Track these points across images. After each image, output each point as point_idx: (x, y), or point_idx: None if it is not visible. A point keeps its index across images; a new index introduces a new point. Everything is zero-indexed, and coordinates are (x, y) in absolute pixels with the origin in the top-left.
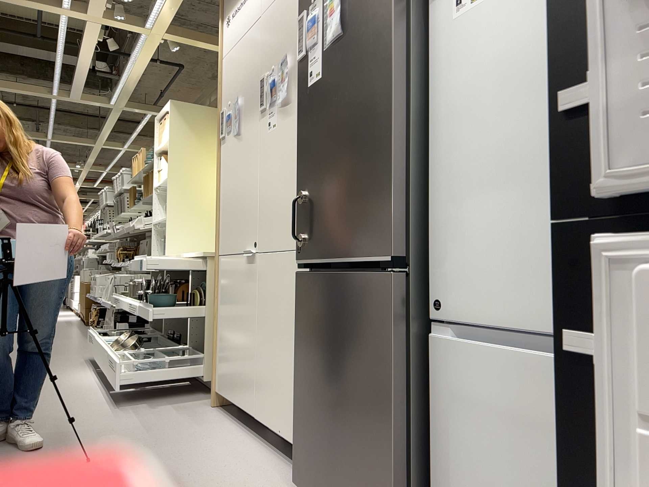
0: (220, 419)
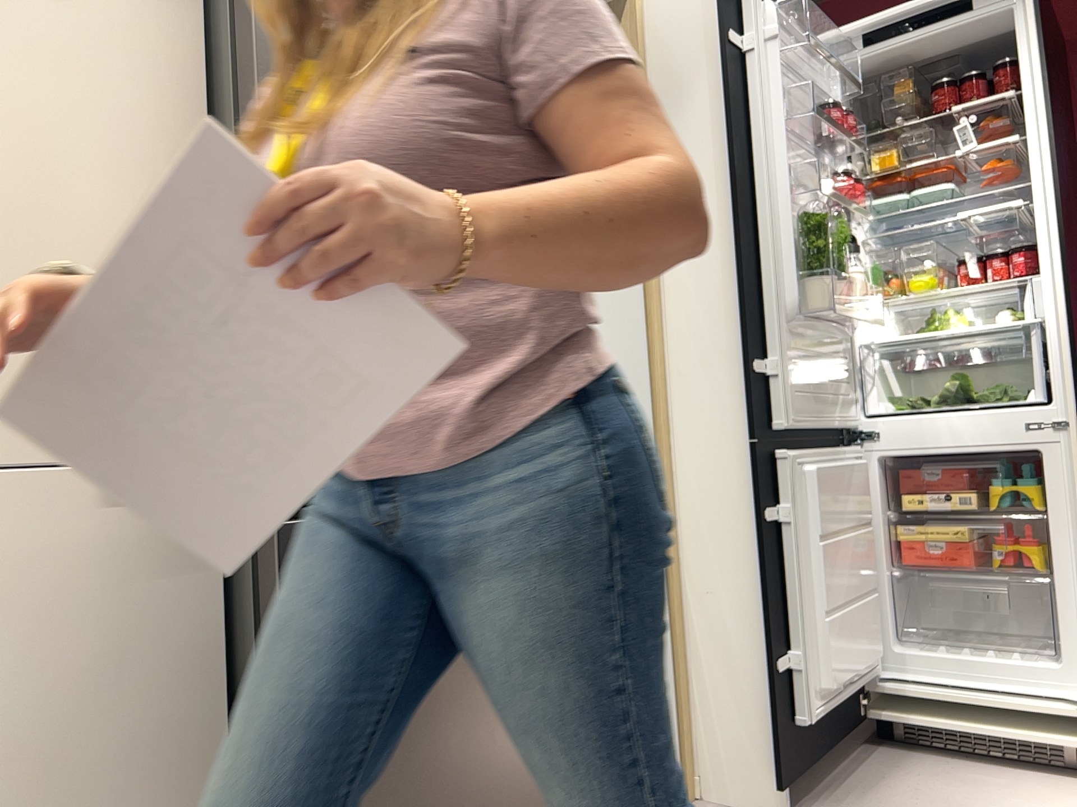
0: None
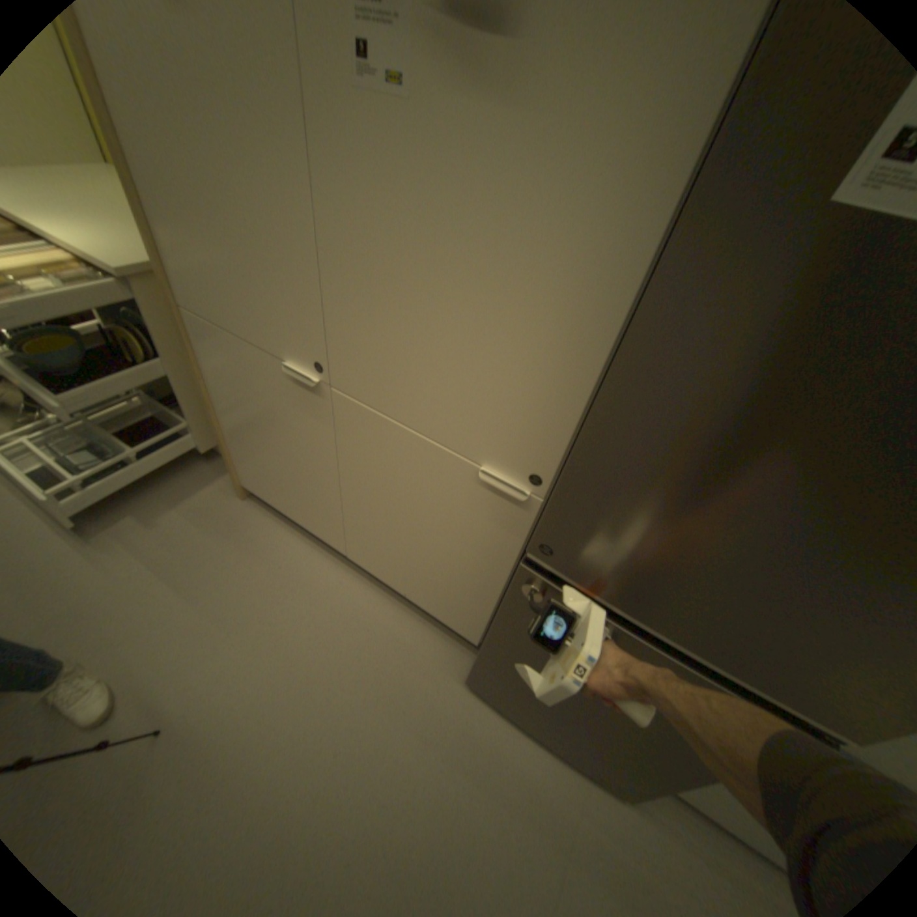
0: (275, 532)
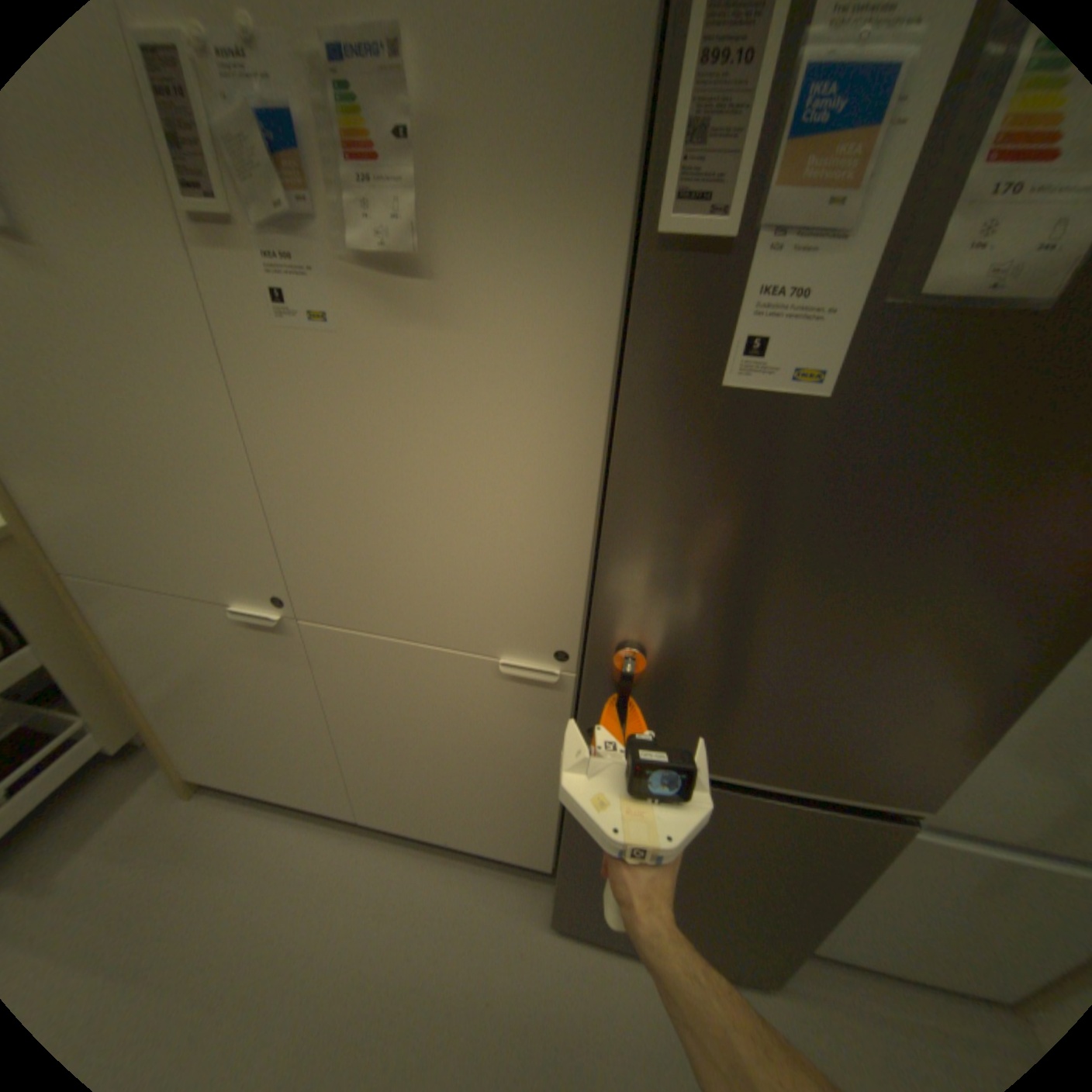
0: (245, 827)
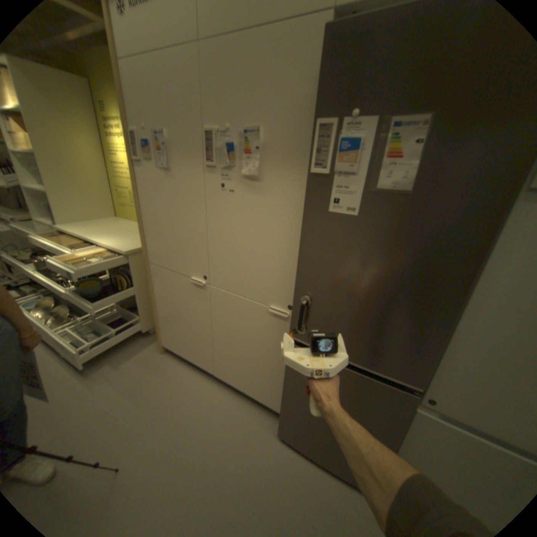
0: (177, 368)
